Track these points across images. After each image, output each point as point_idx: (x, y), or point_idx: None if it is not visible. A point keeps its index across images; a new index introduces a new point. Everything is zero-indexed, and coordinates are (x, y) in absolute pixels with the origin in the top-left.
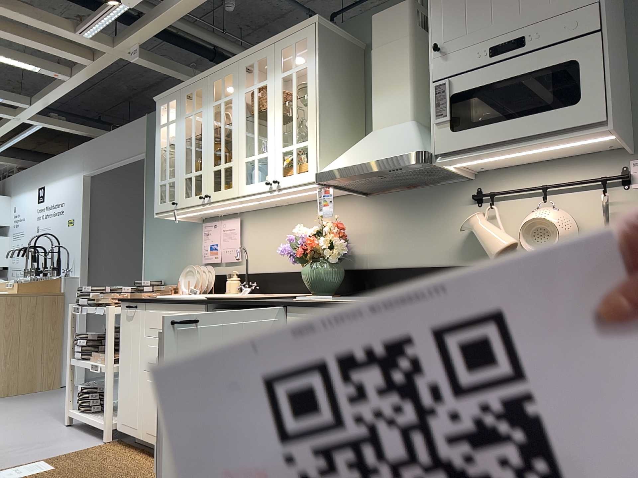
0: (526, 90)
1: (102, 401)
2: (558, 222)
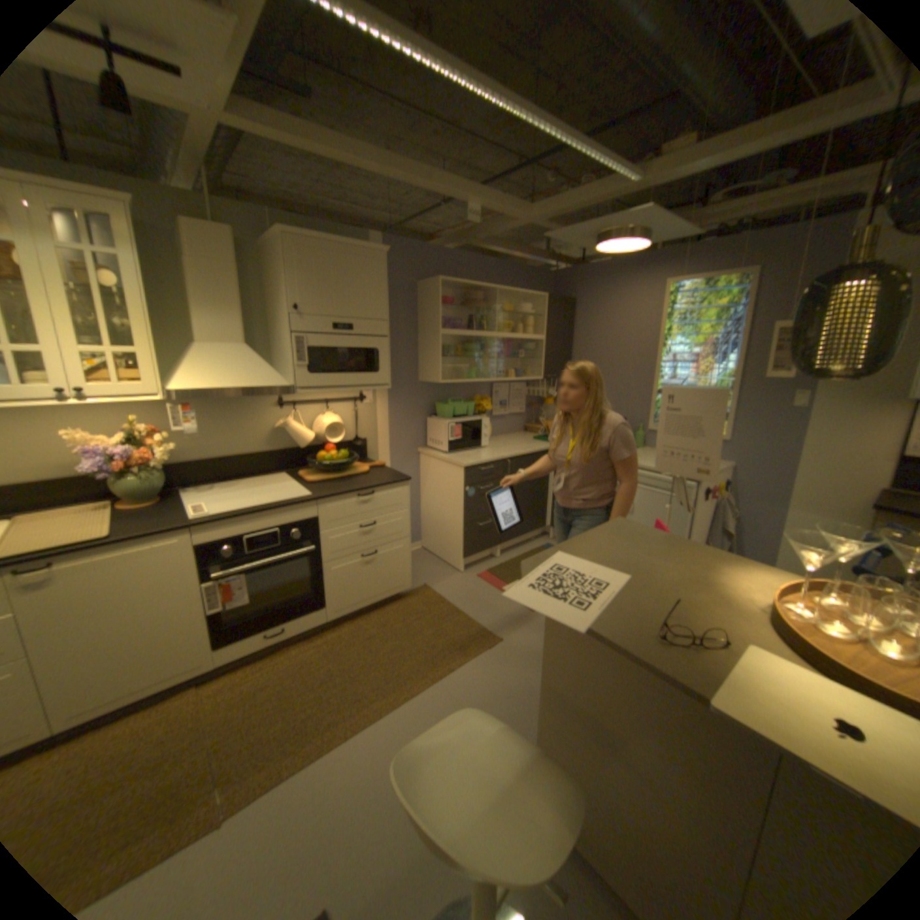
0: (352, 357)
1: None
2: (342, 424)
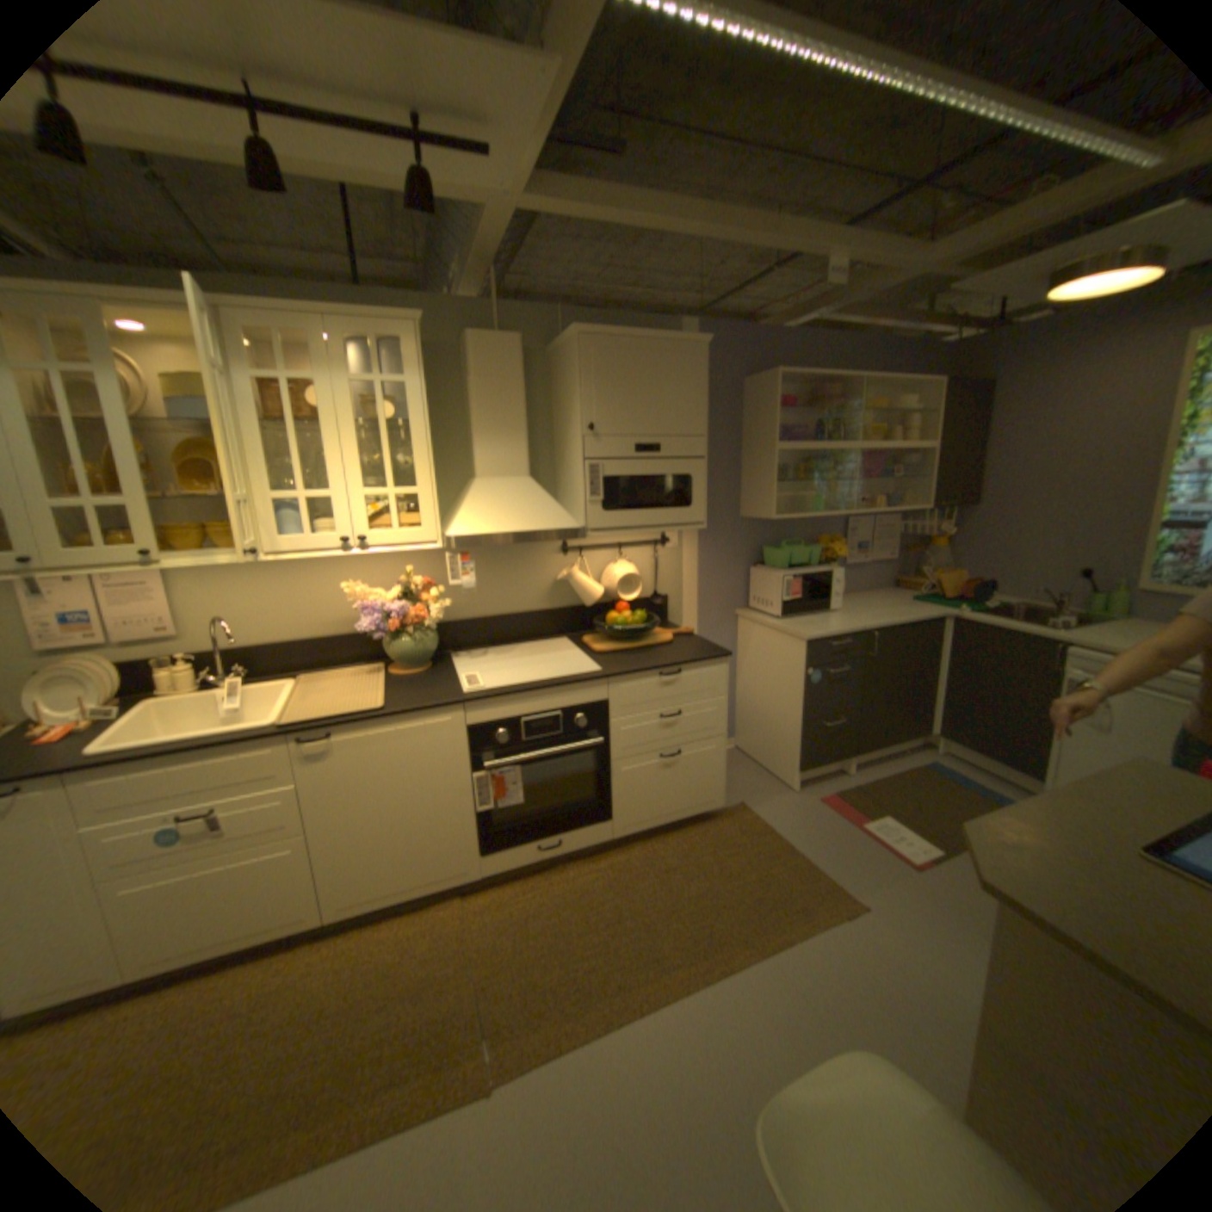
0: (658, 488)
1: None
2: (638, 576)
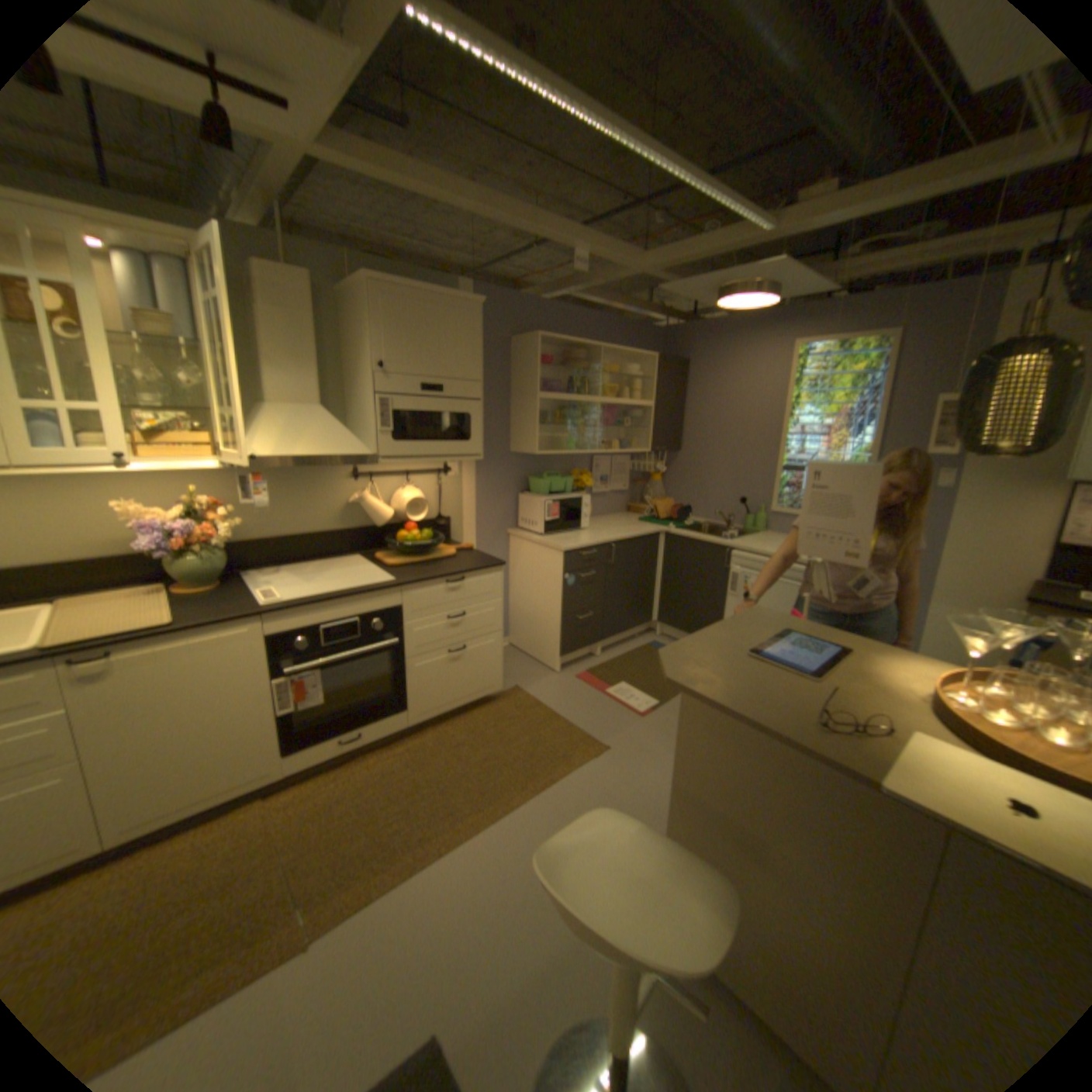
0: (442, 423)
1: None
2: (425, 500)
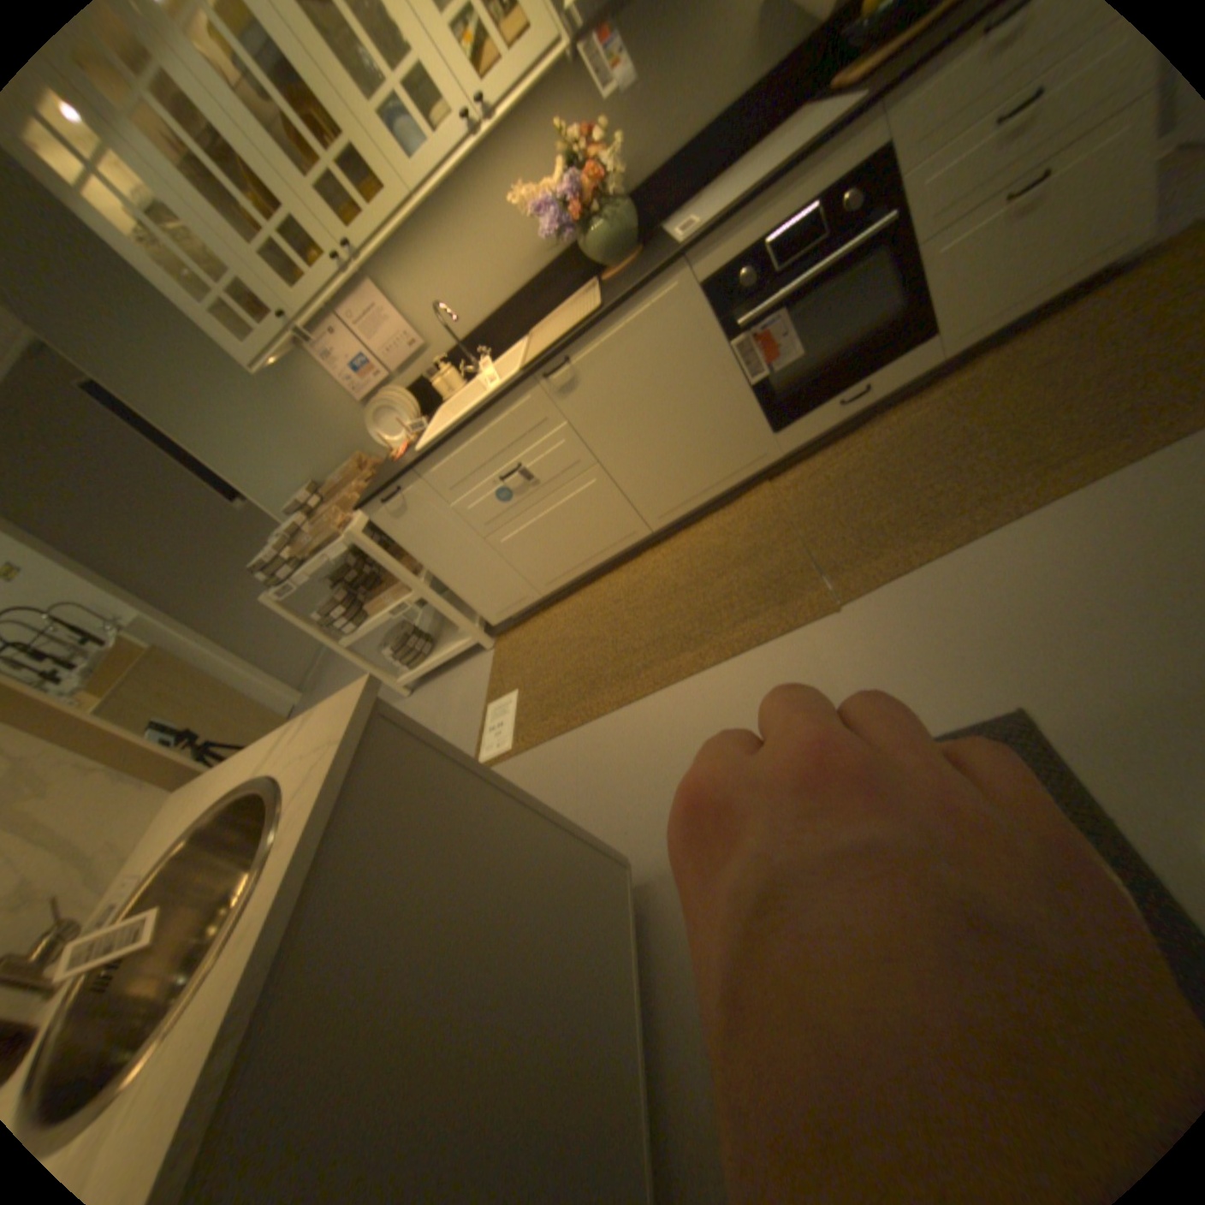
0: None
1: (423, 639)
2: None
